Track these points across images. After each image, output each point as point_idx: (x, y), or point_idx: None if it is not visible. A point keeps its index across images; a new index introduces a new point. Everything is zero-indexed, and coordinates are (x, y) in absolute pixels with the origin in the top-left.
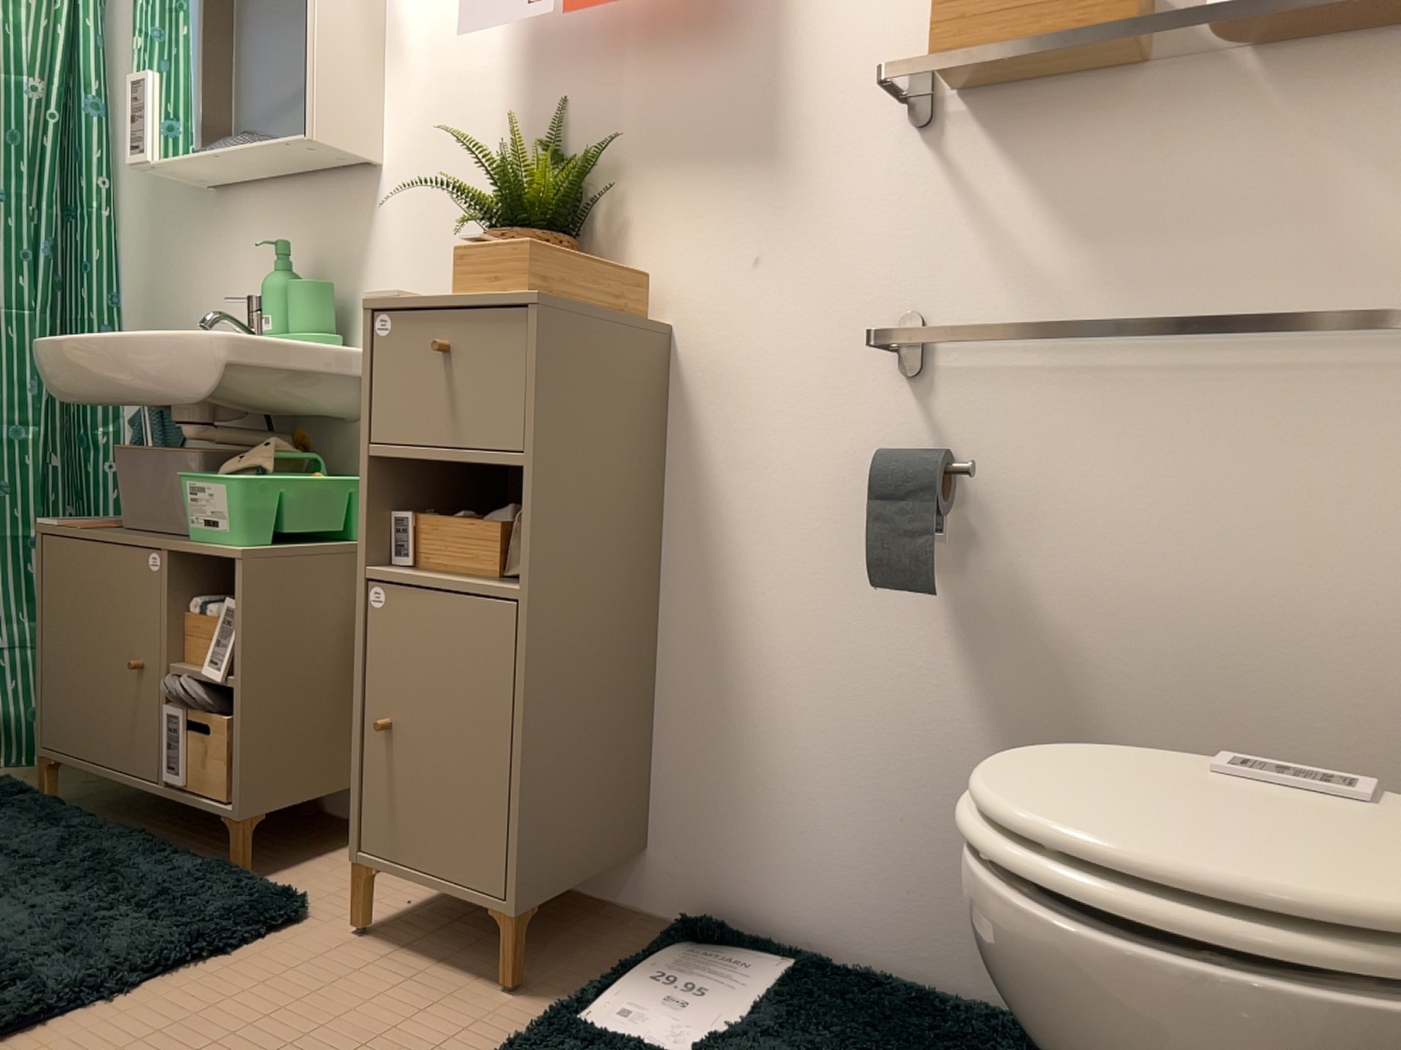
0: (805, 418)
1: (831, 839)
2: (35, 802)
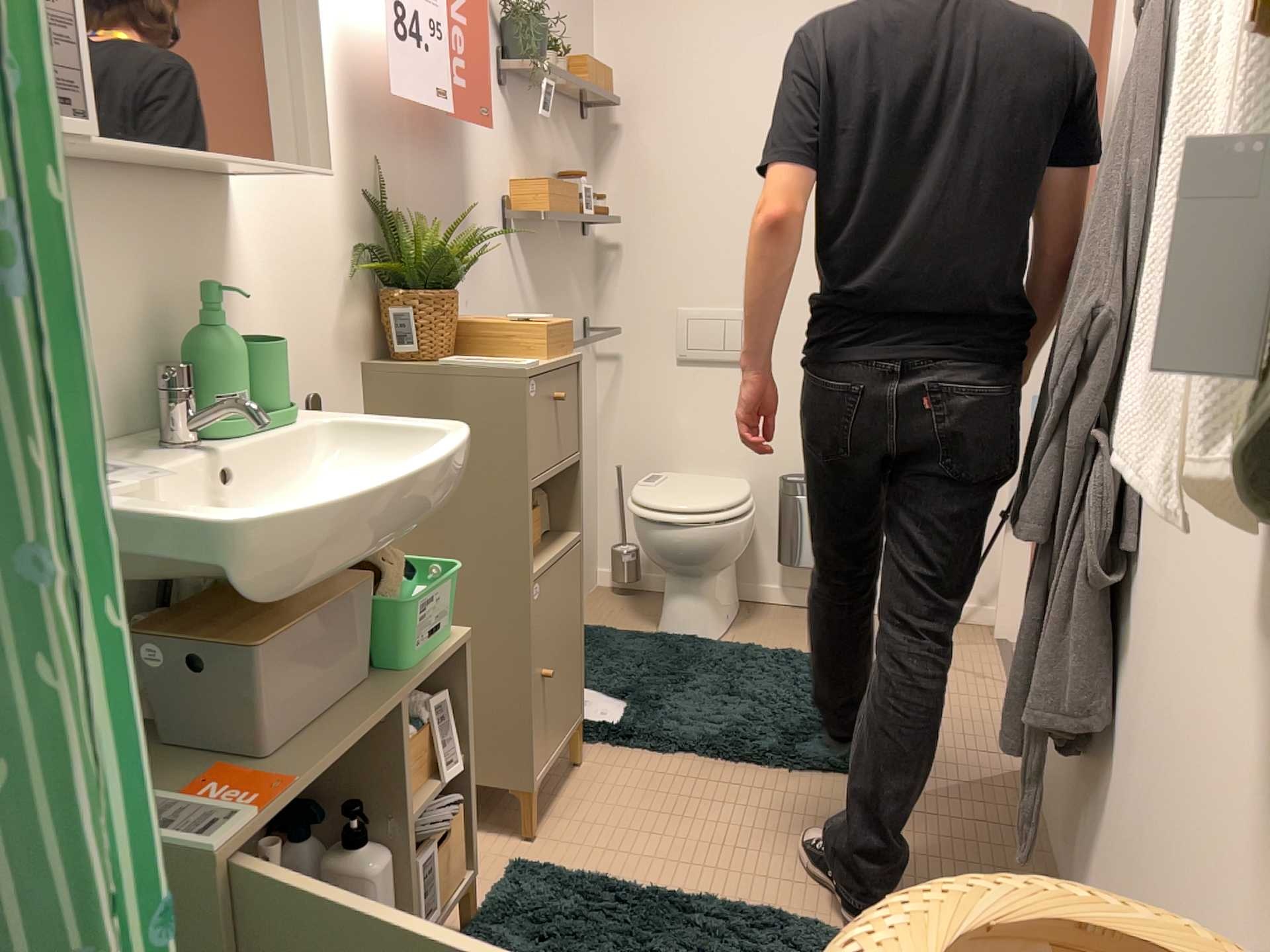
0: None
1: None
2: None
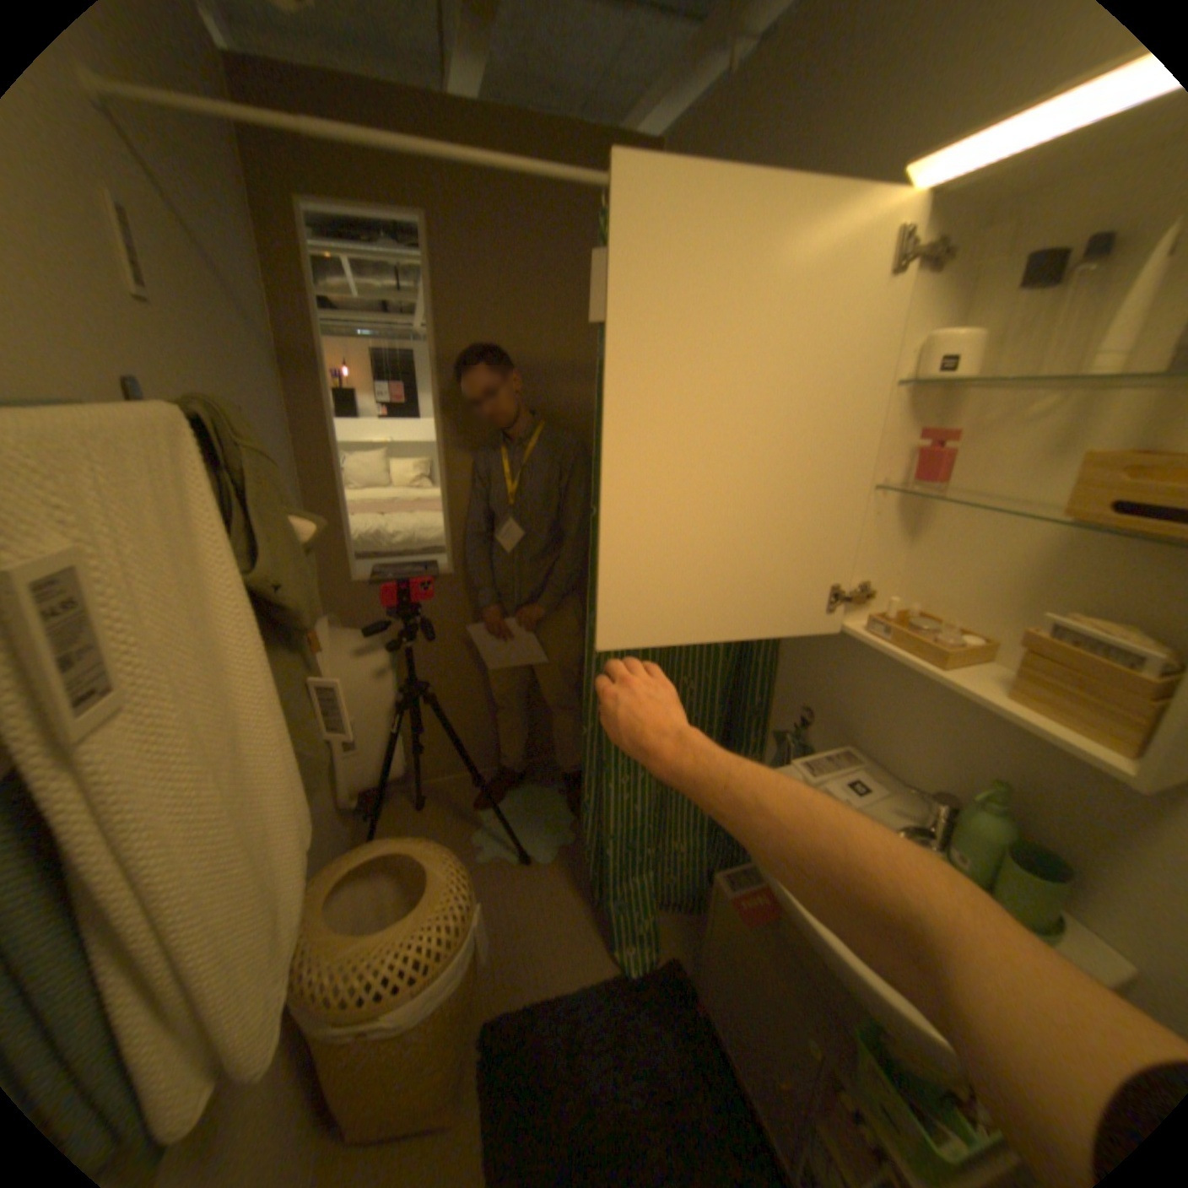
0: None
1: None
2: (696, 1033)
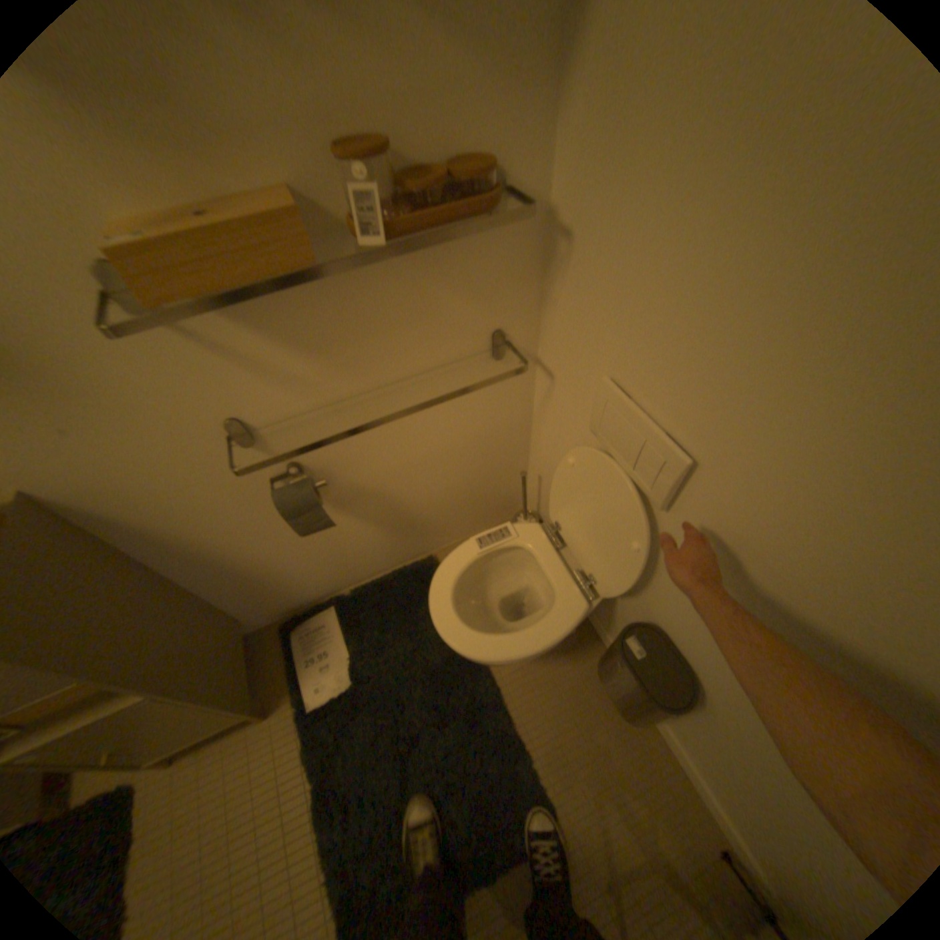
0: (193, 484)
1: (318, 575)
2: None
